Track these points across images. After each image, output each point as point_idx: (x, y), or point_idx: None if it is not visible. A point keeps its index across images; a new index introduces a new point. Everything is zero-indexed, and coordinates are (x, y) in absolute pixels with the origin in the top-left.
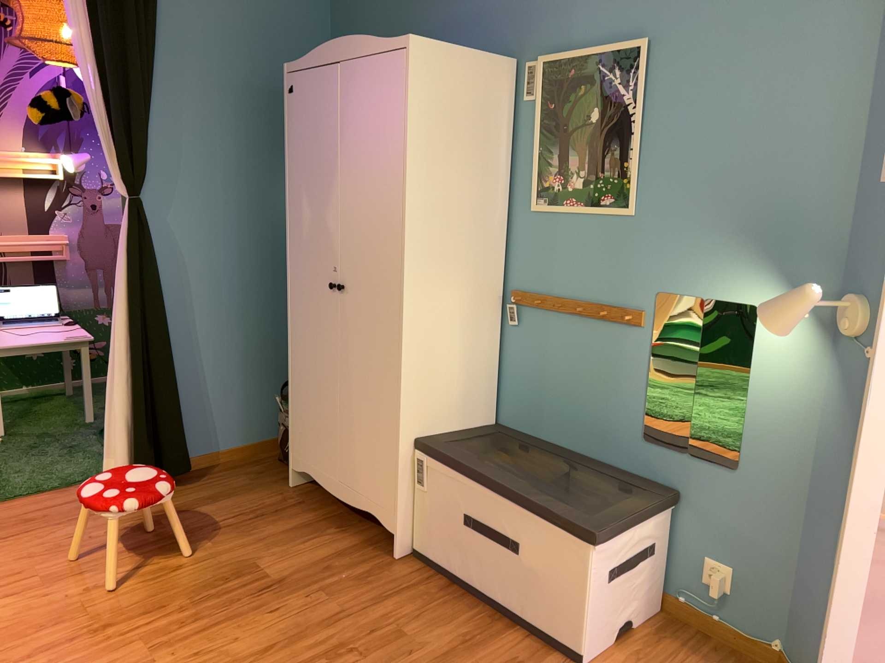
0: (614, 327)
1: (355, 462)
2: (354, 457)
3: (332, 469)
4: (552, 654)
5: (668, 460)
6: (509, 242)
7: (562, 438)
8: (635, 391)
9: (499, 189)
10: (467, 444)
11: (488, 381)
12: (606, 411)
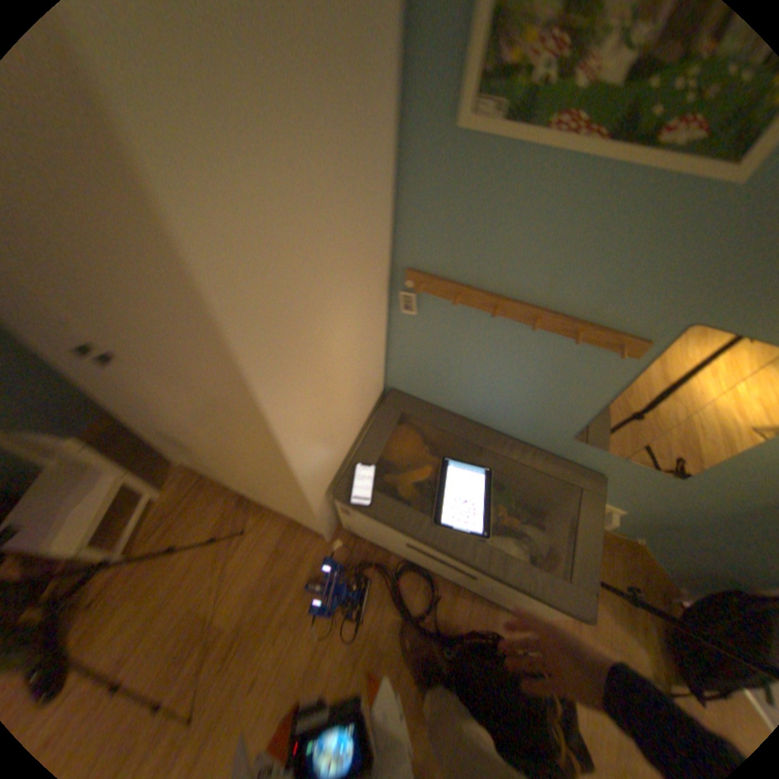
0: (584, 349)
1: (252, 477)
2: (248, 469)
3: (228, 479)
4: (500, 617)
5: (599, 458)
6: (401, 189)
7: (469, 417)
8: (586, 408)
9: (394, 69)
10: (381, 460)
11: (381, 373)
12: (535, 413)
